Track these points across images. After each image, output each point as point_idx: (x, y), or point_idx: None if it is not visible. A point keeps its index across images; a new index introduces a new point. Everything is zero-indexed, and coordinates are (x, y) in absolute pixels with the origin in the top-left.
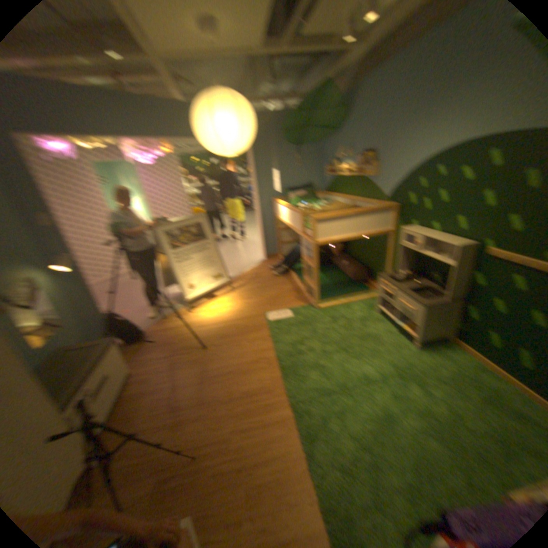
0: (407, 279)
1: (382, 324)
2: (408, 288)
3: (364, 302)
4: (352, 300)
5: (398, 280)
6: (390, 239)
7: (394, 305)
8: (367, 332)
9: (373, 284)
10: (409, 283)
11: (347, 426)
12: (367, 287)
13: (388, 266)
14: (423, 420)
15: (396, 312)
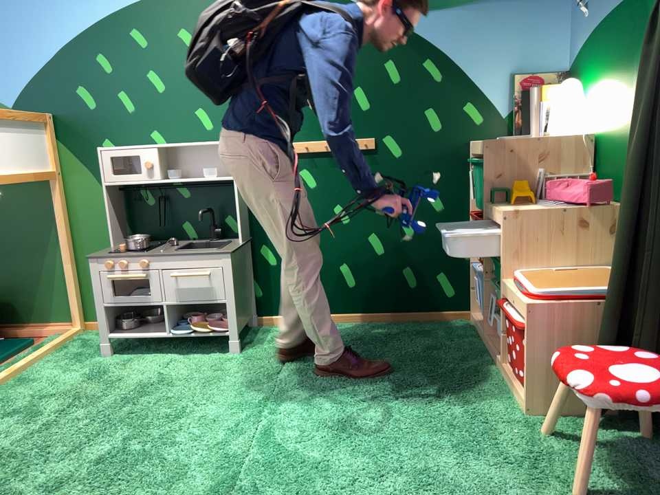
0: (146, 244)
1: (136, 362)
2: (167, 250)
3: (47, 358)
4: (15, 365)
5: (137, 248)
6: (52, 194)
7: (150, 301)
8: (127, 385)
9: (24, 329)
10: (155, 250)
11: (322, 487)
12: (11, 342)
13: (65, 259)
14: (358, 397)
15: (144, 327)
